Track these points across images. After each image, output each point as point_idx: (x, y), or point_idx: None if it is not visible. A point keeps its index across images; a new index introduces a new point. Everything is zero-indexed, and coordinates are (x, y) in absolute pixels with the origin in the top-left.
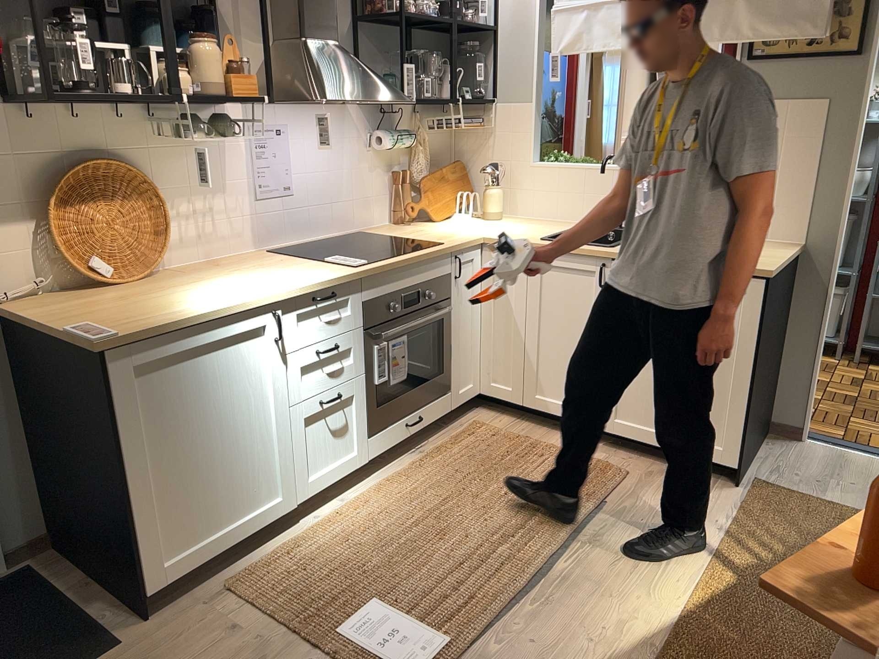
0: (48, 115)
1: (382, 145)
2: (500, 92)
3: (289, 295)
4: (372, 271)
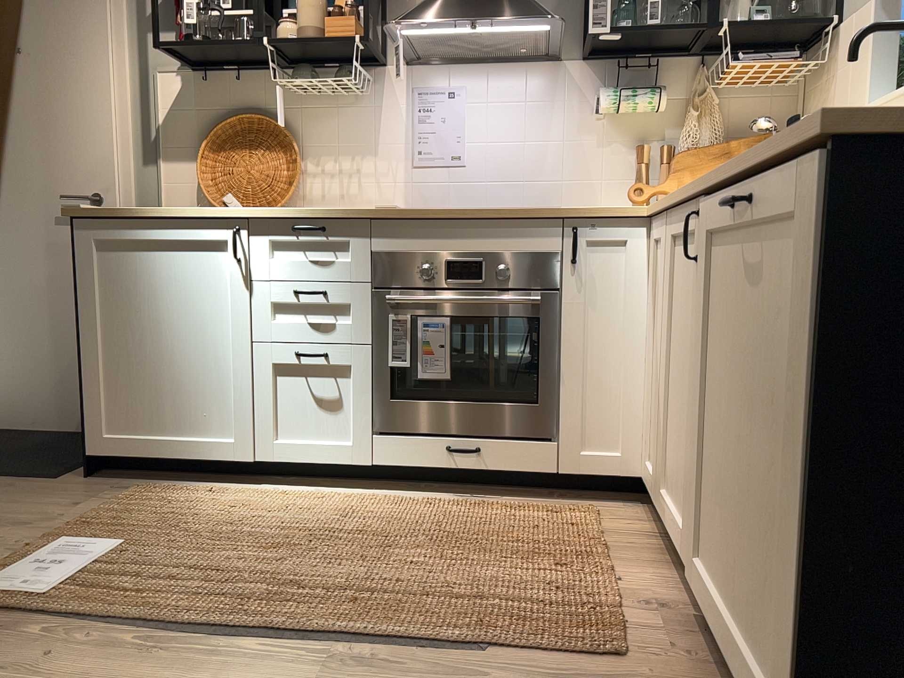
0: (221, 79)
1: (603, 107)
2: (842, 4)
3: (255, 214)
4: (384, 213)
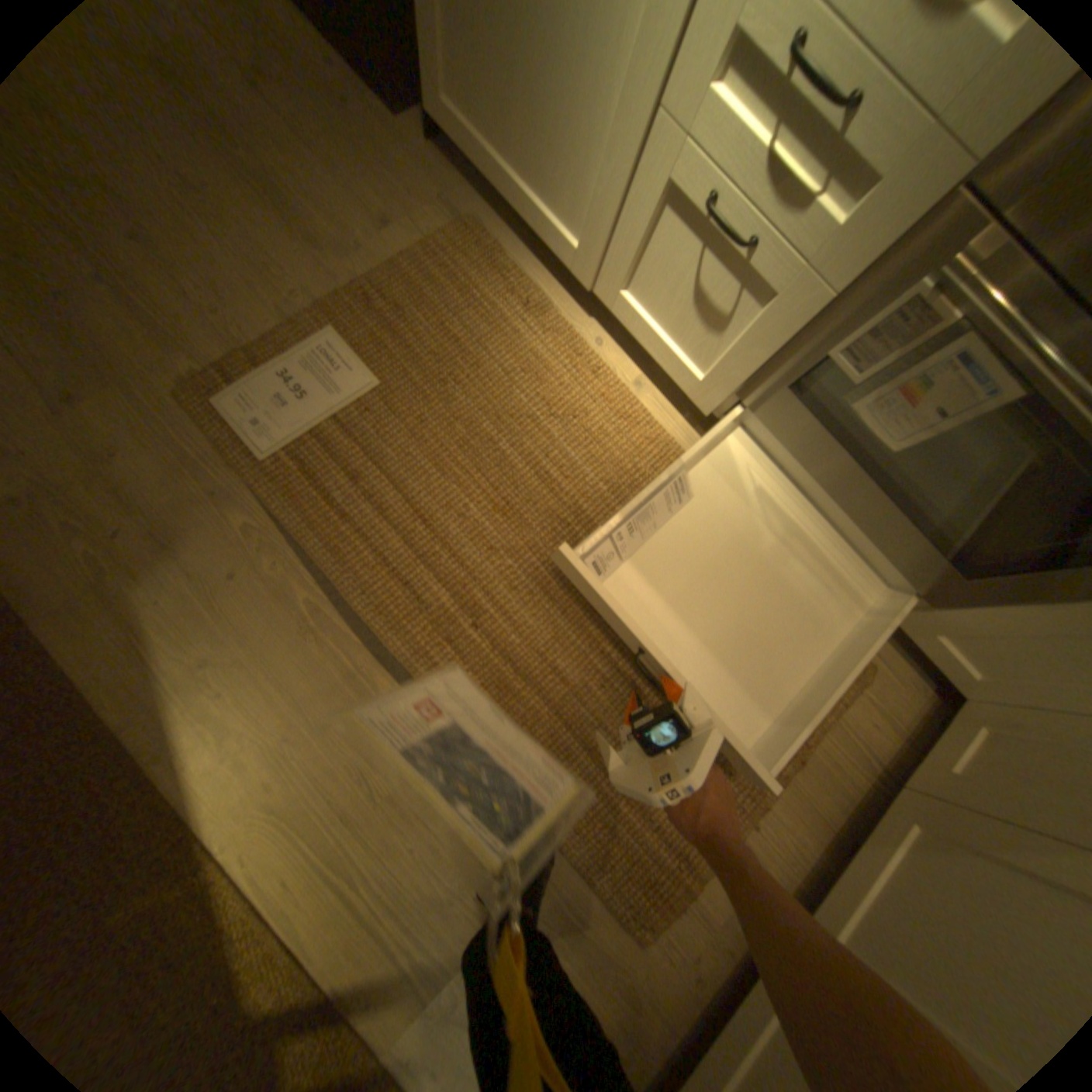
0: None
1: None
2: None
3: None
4: None
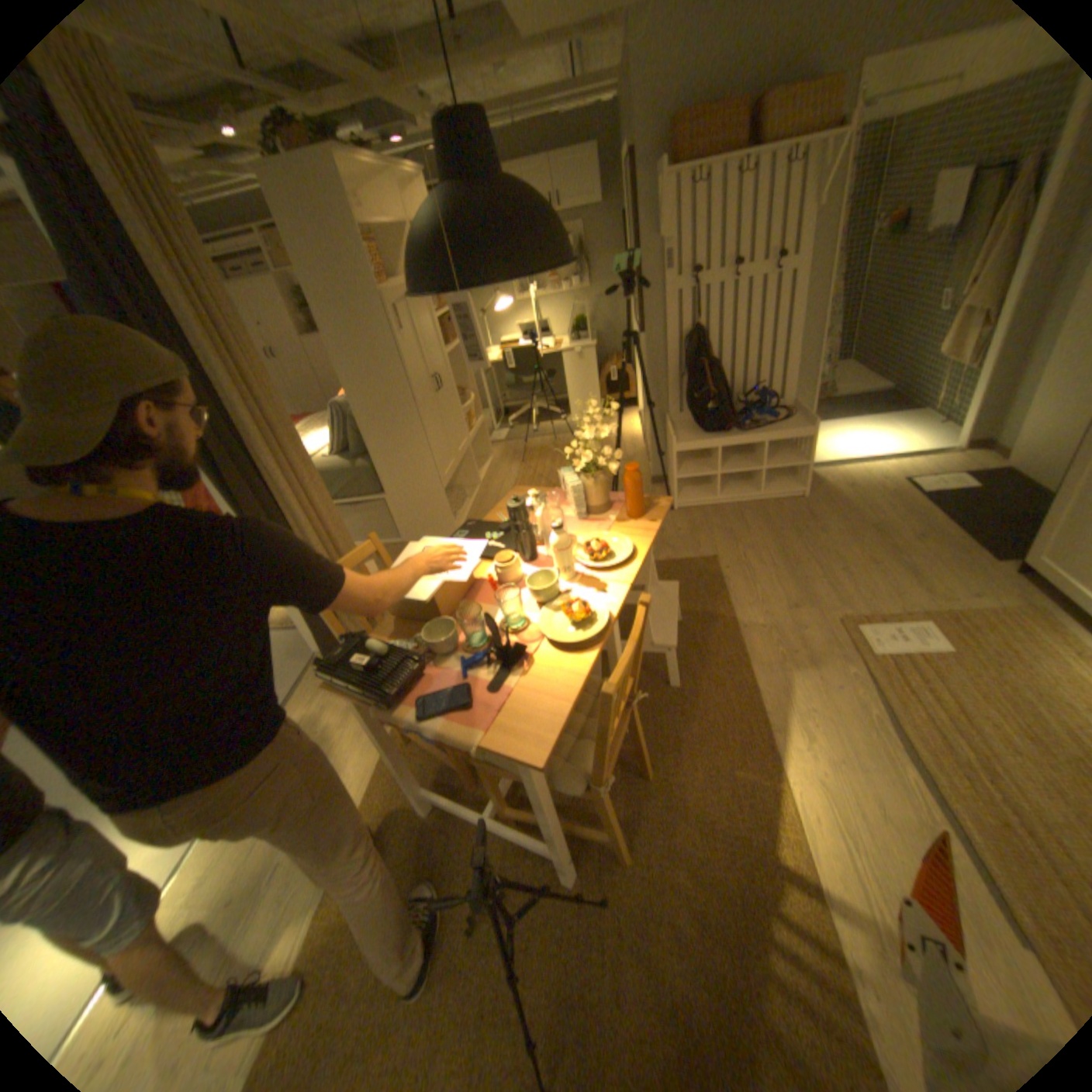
0: None
1: None
2: None
3: None
4: None
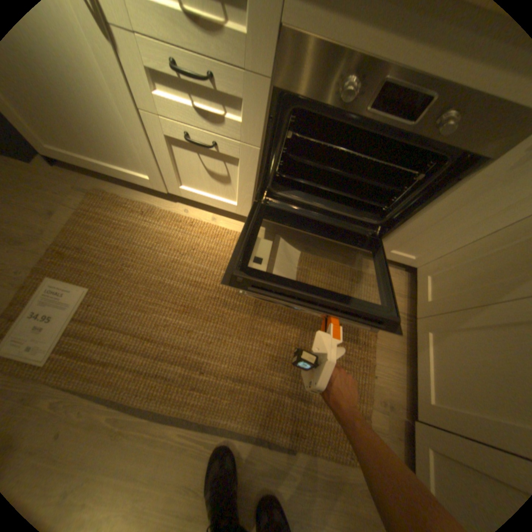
0: None
1: None
2: None
3: None
4: None
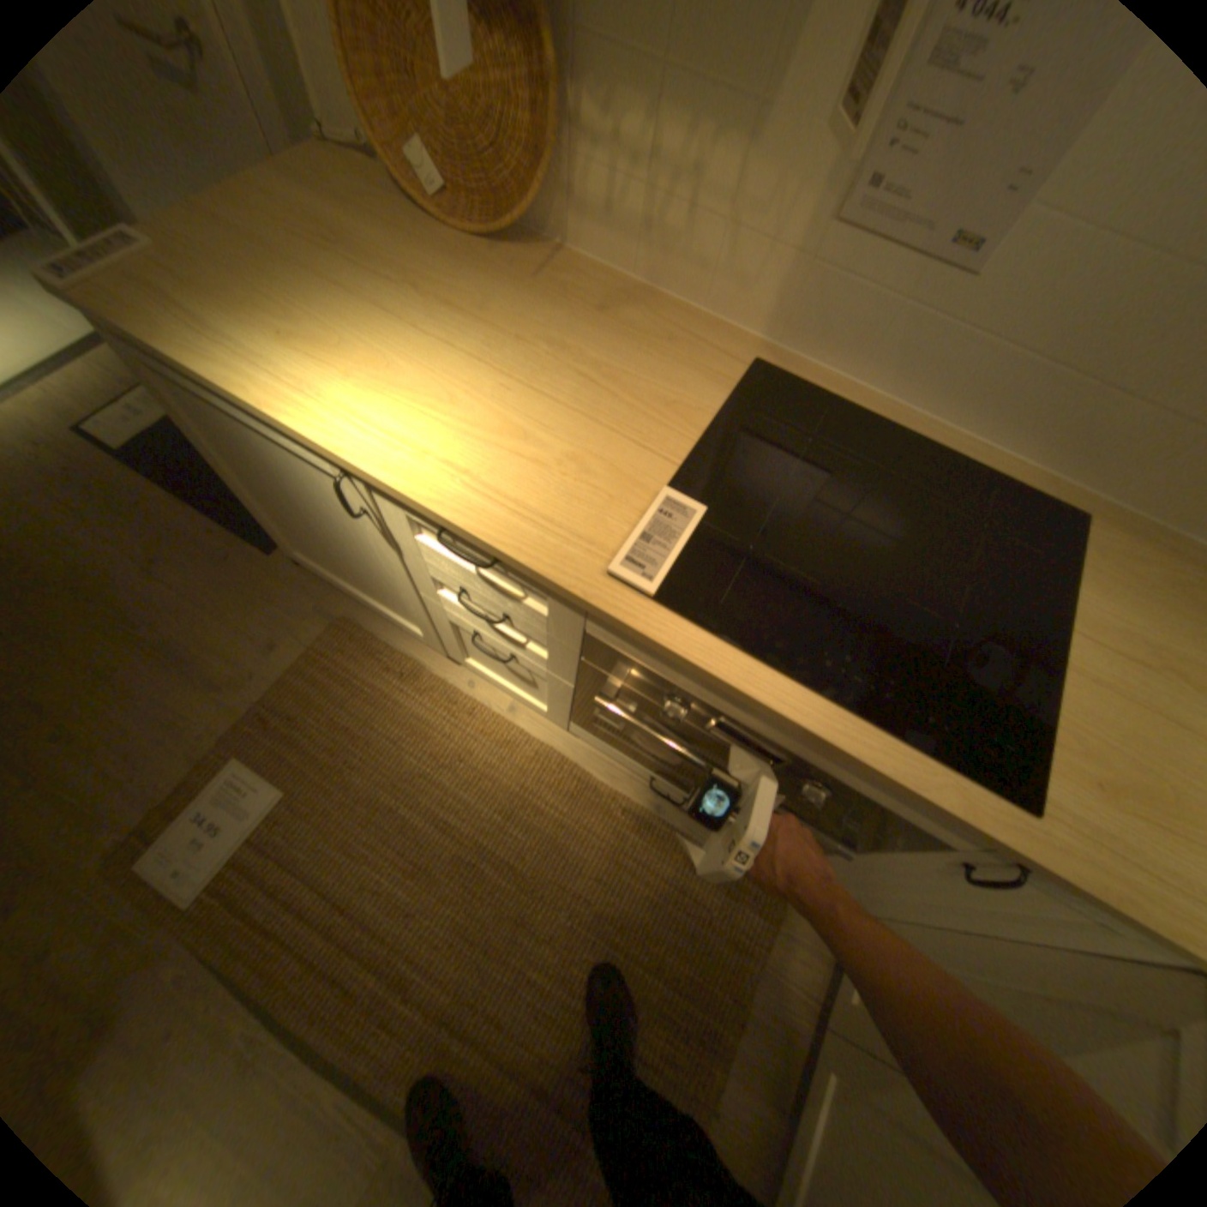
0: None
1: None
2: None
3: (365, 478)
4: (617, 625)
